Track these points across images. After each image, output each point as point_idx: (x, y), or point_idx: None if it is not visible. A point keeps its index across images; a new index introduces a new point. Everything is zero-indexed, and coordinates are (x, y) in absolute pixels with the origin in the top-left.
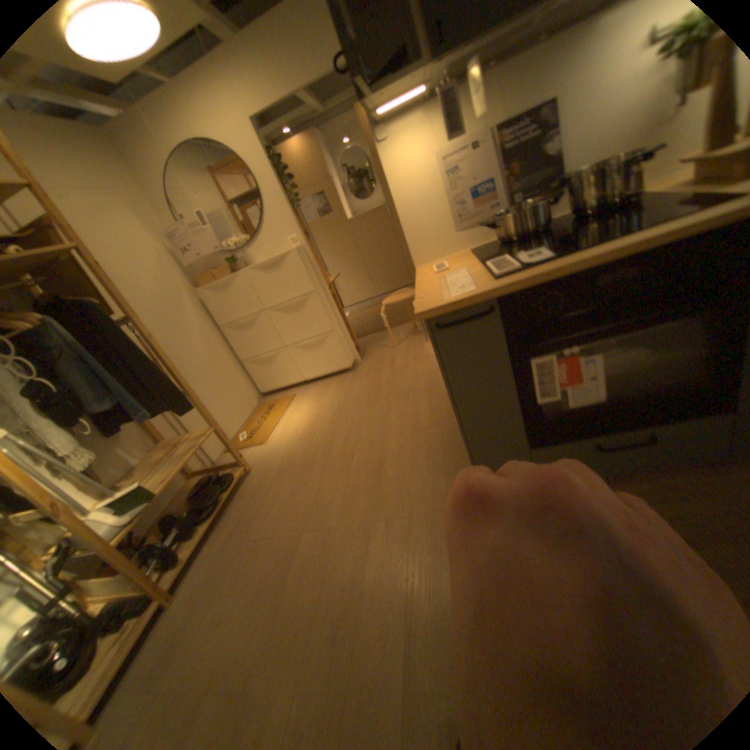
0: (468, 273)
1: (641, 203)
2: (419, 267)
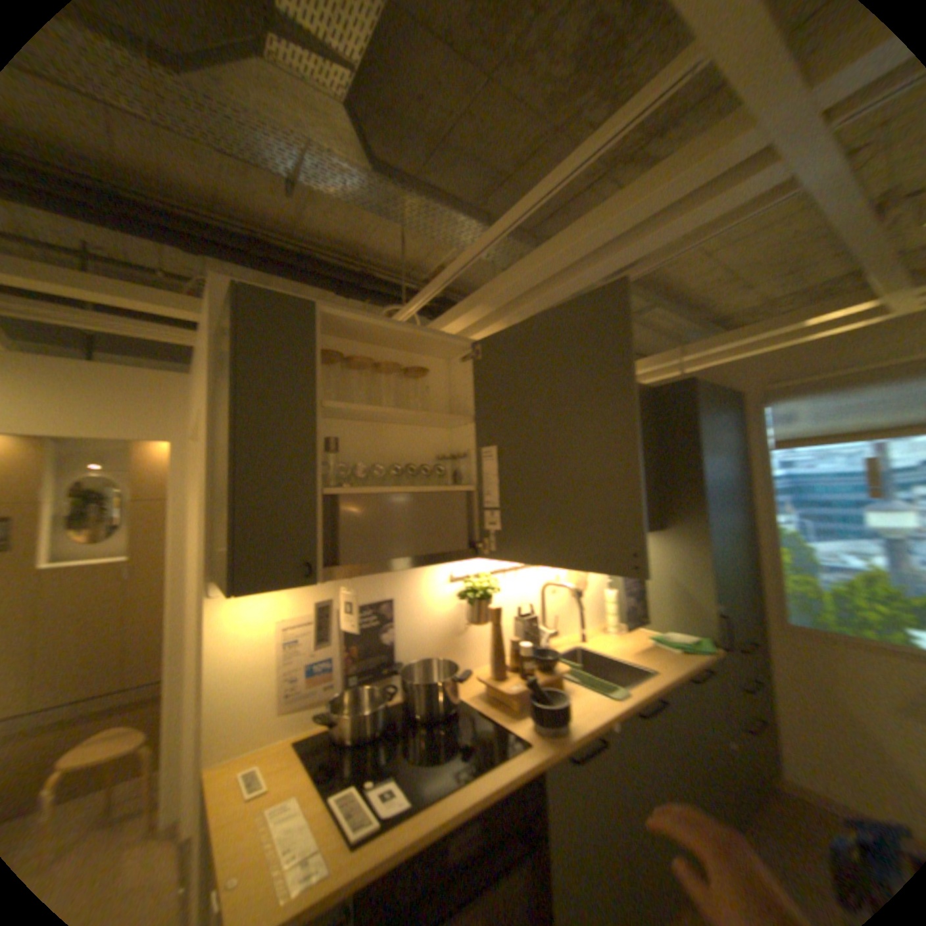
0: (304, 820)
1: (459, 715)
2: (209, 770)
